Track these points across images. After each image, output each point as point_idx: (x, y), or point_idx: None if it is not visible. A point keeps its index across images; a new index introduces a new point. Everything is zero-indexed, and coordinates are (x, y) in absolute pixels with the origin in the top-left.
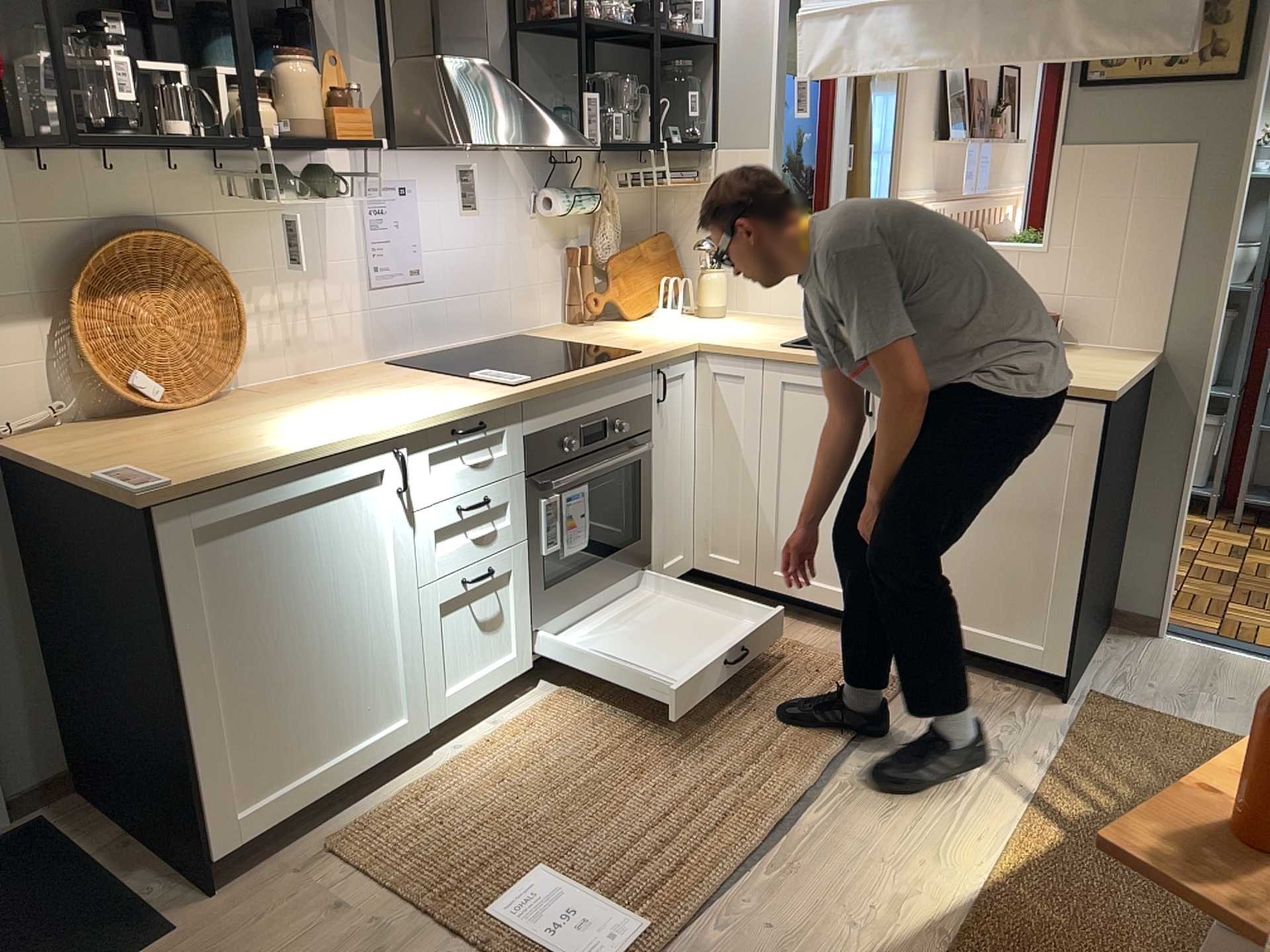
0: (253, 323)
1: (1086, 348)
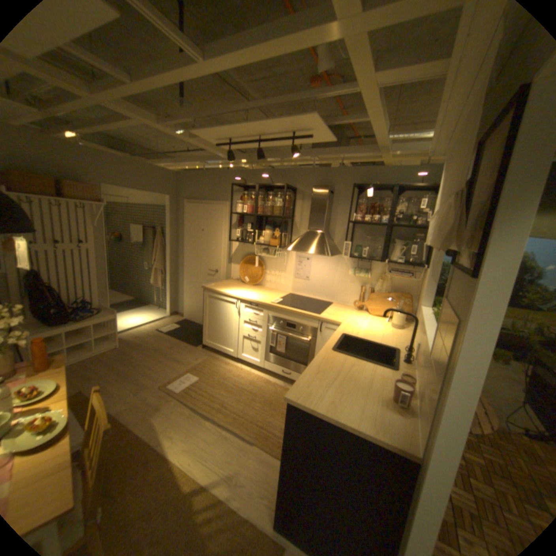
0: (269, 275)
1: (409, 422)
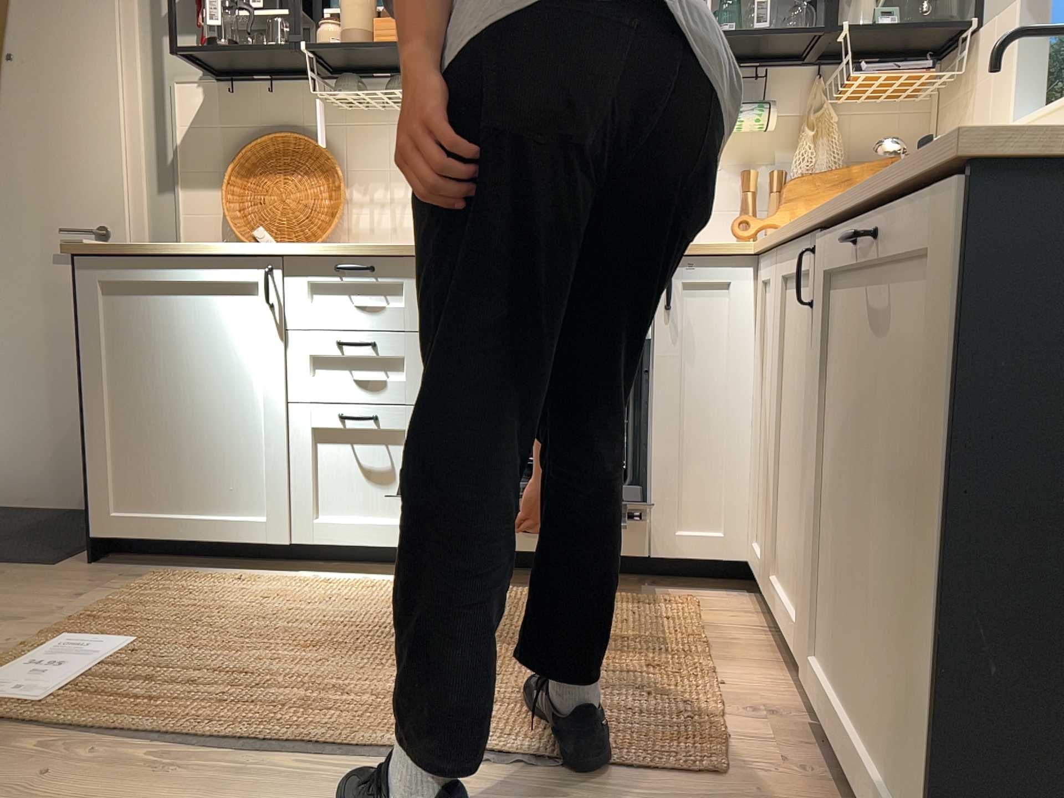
0: (363, 209)
1: None
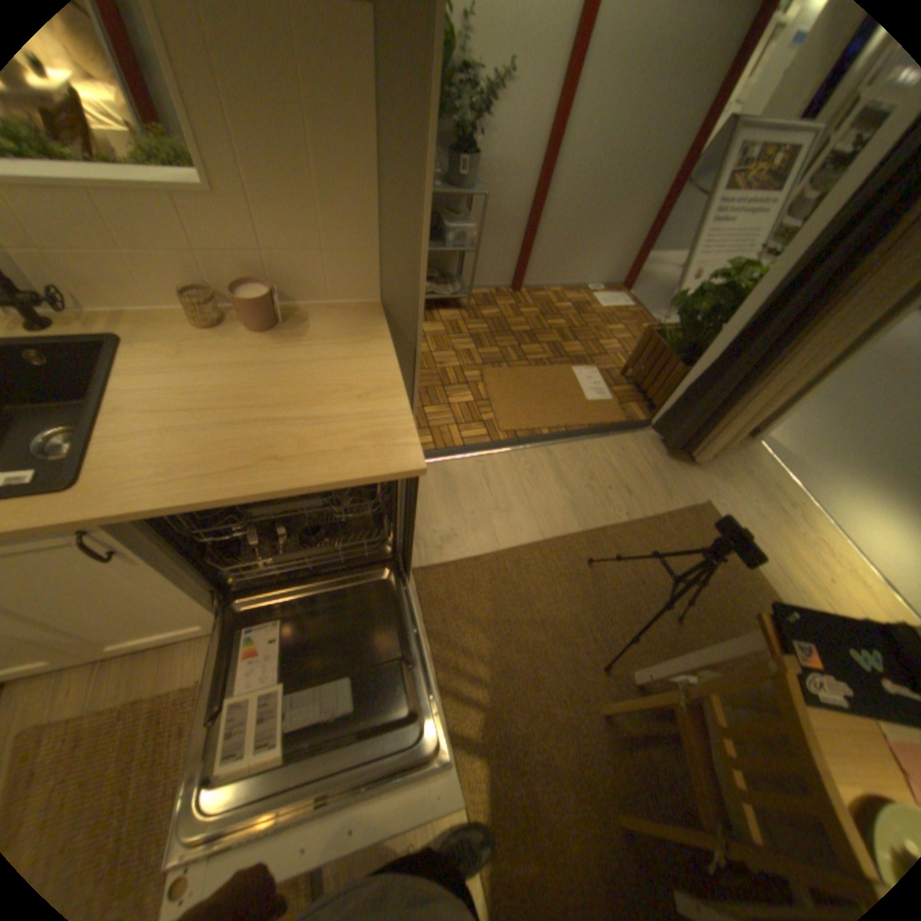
0: None
1: (308, 316)
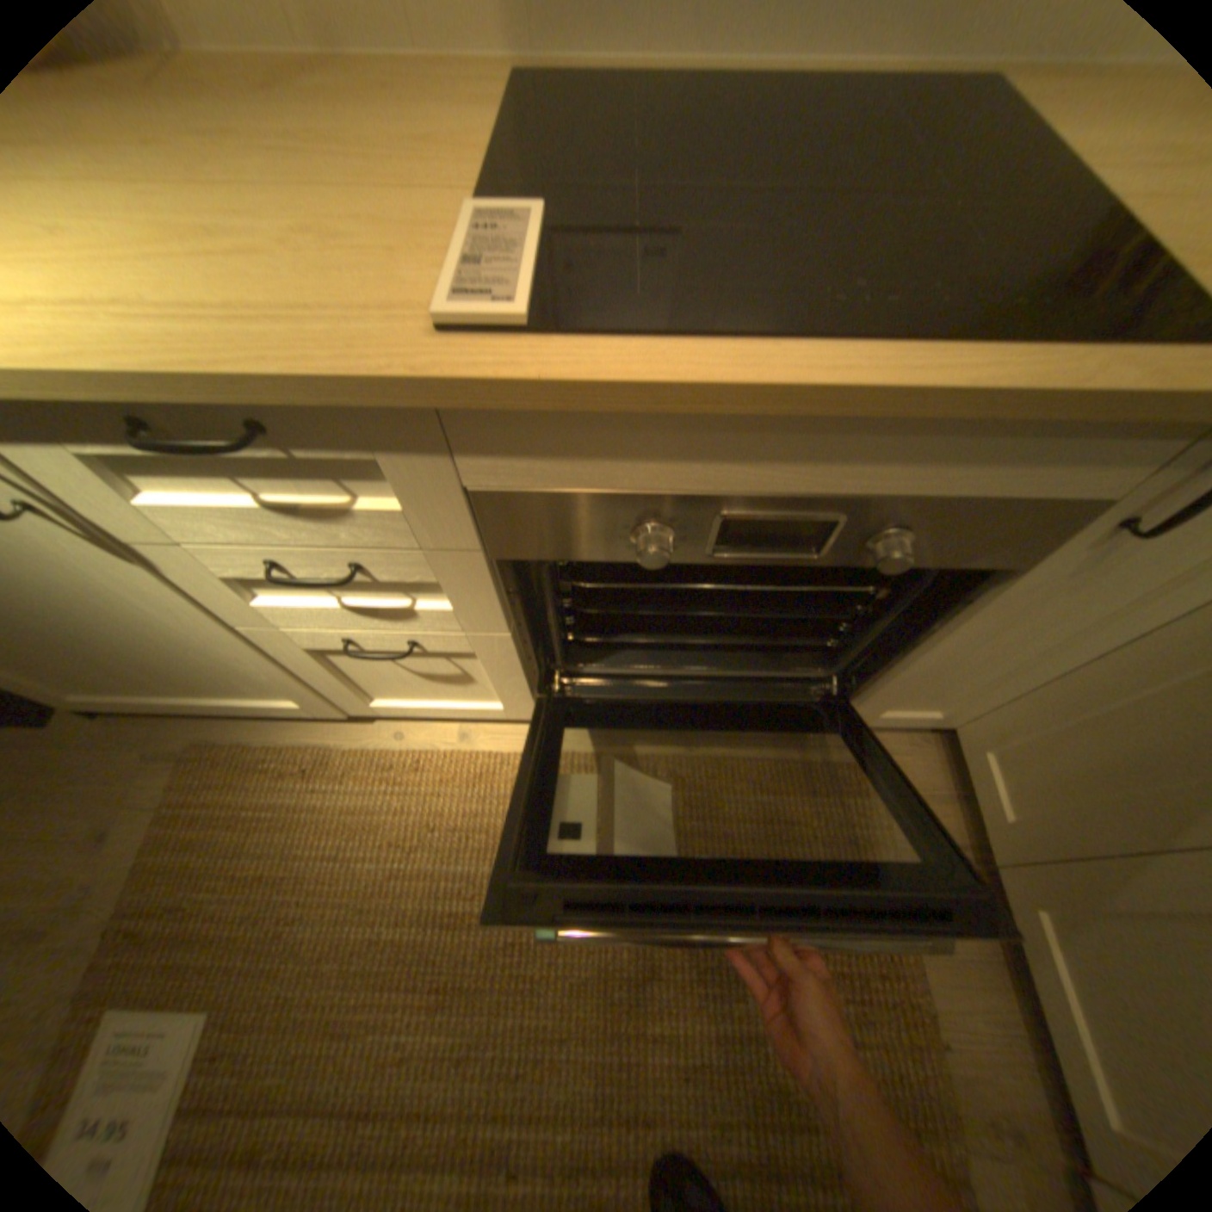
0: None
1: None
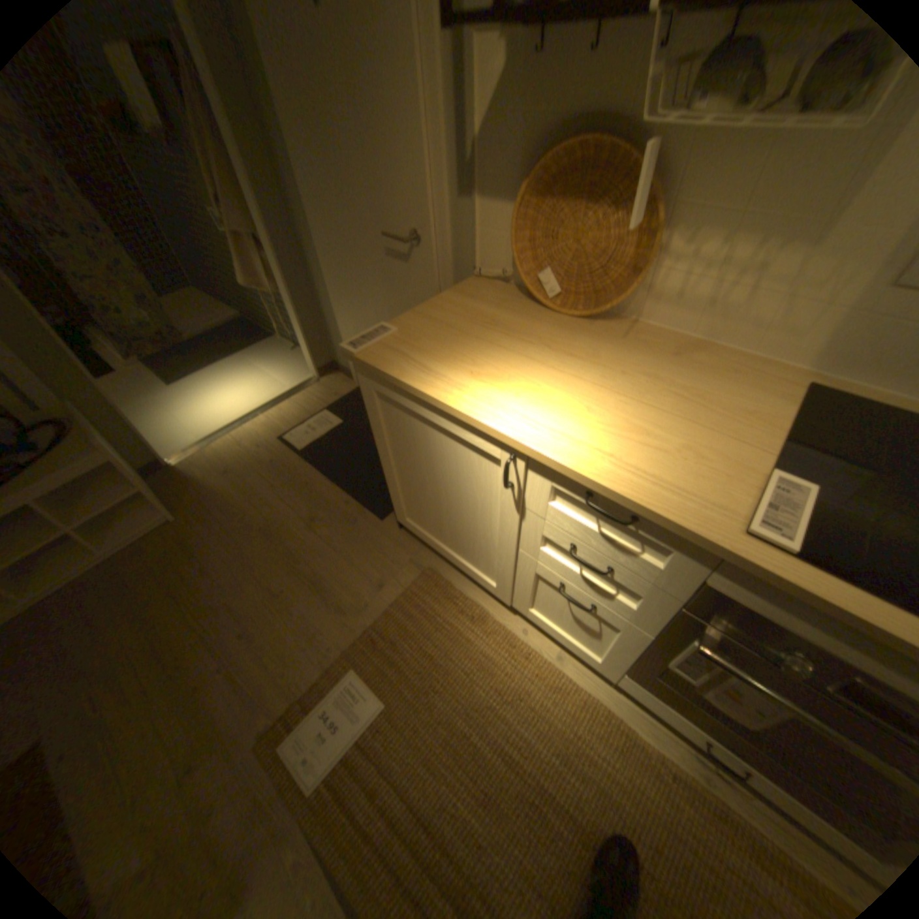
0: (684, 262)
1: None
